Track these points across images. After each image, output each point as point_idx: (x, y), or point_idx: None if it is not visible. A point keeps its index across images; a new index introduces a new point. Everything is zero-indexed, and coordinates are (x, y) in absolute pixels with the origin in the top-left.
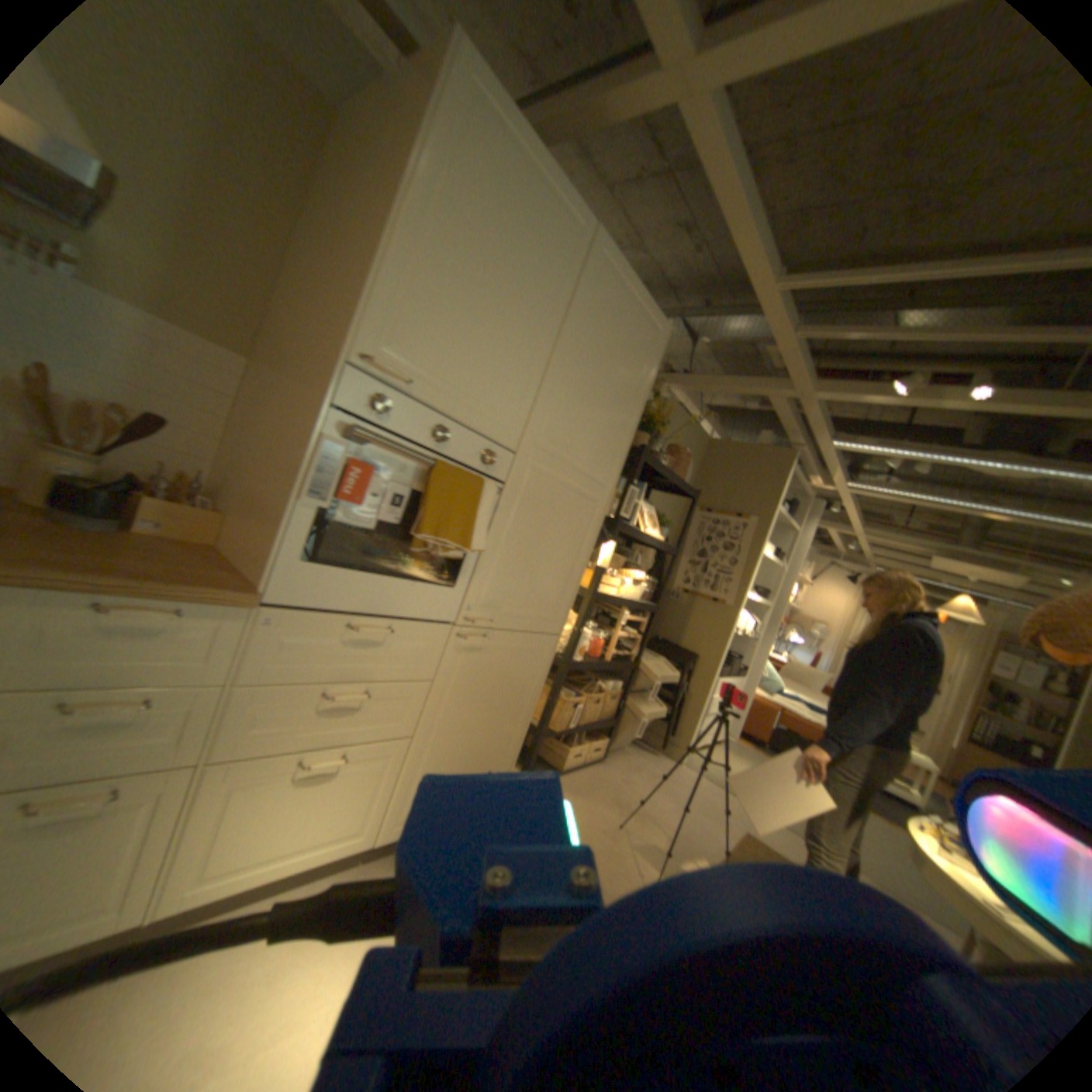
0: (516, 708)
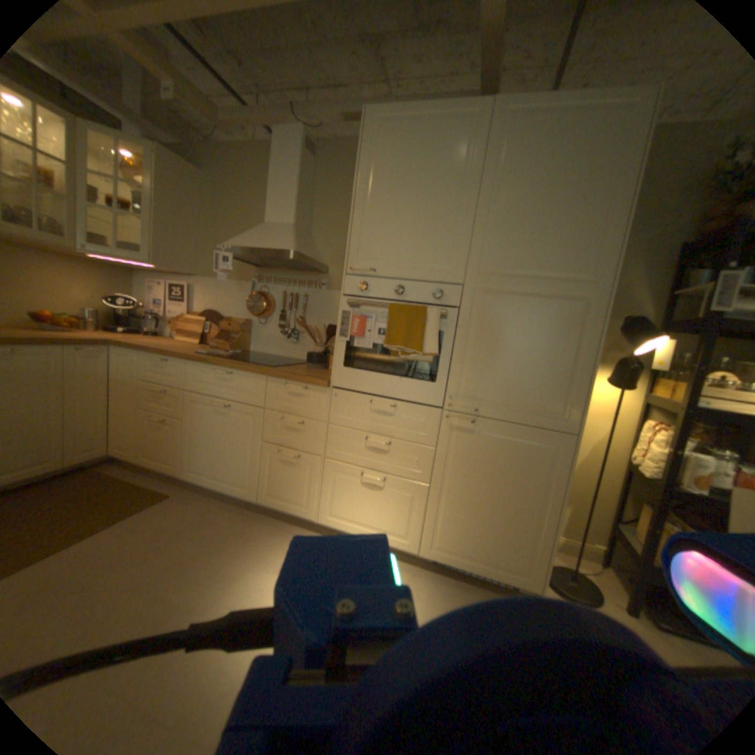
0: (535, 496)
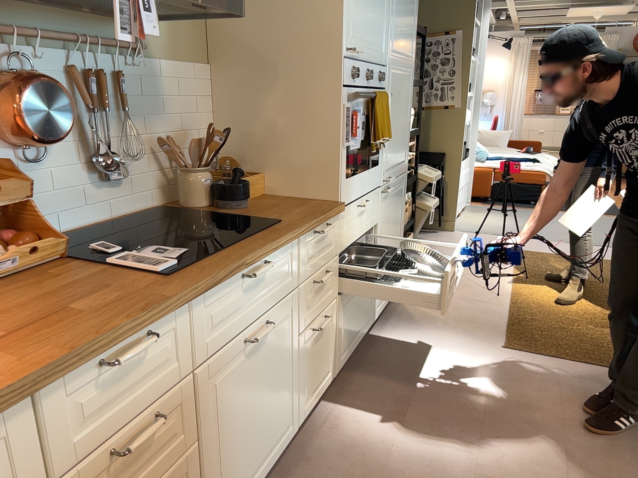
0: (399, 224)
